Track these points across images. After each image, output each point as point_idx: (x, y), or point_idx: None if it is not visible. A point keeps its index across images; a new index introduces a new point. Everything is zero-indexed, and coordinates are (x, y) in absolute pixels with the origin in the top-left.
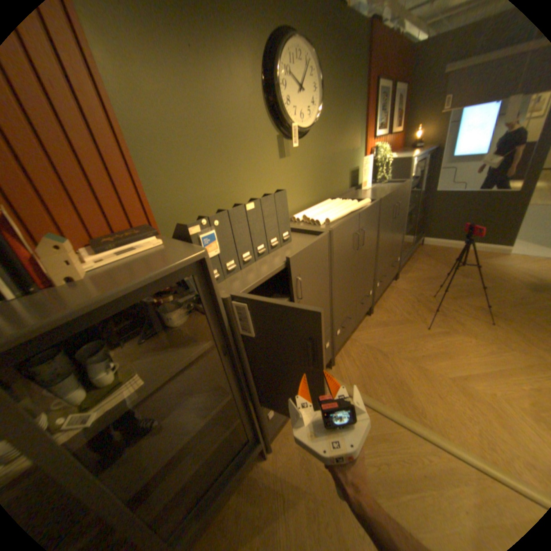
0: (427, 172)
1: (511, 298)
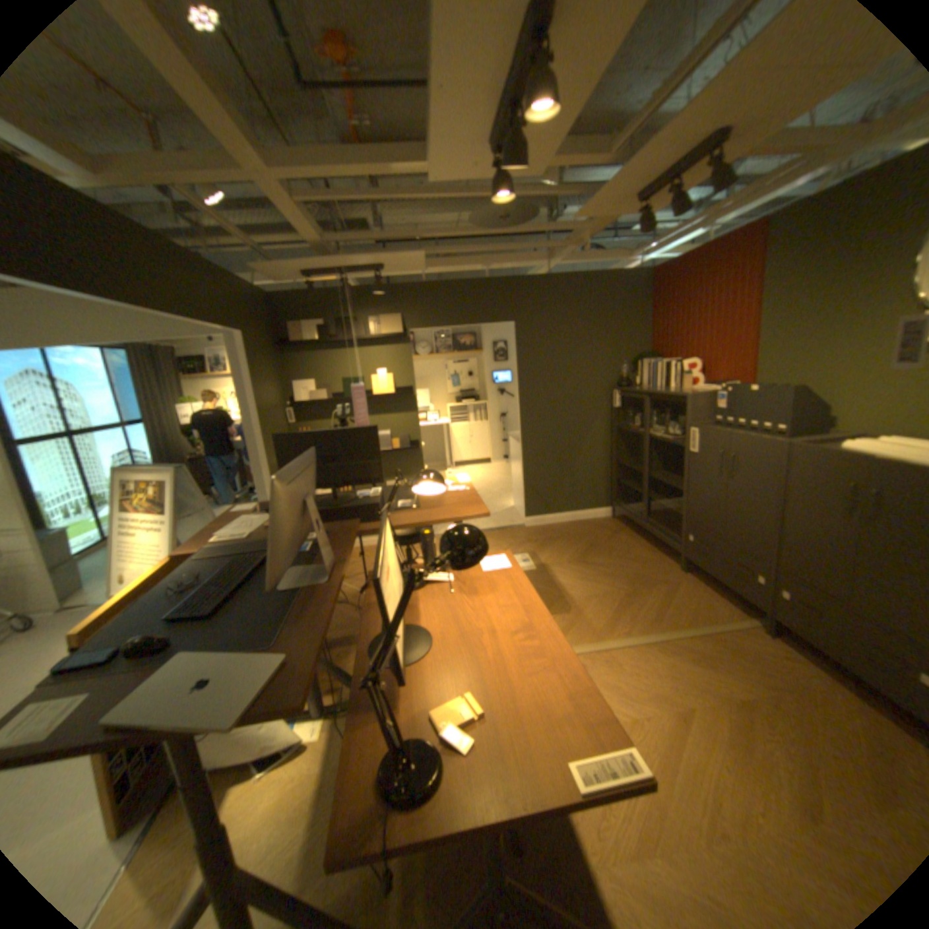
0: None
1: None
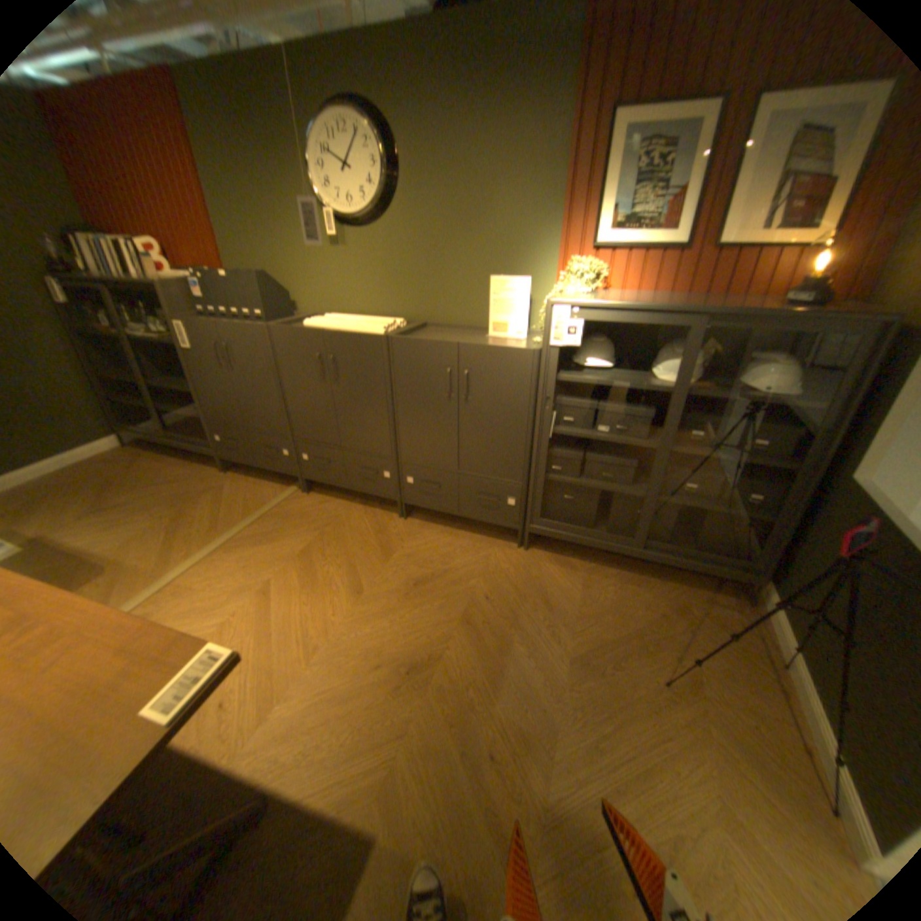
0: (847, 400)
1: (494, 736)
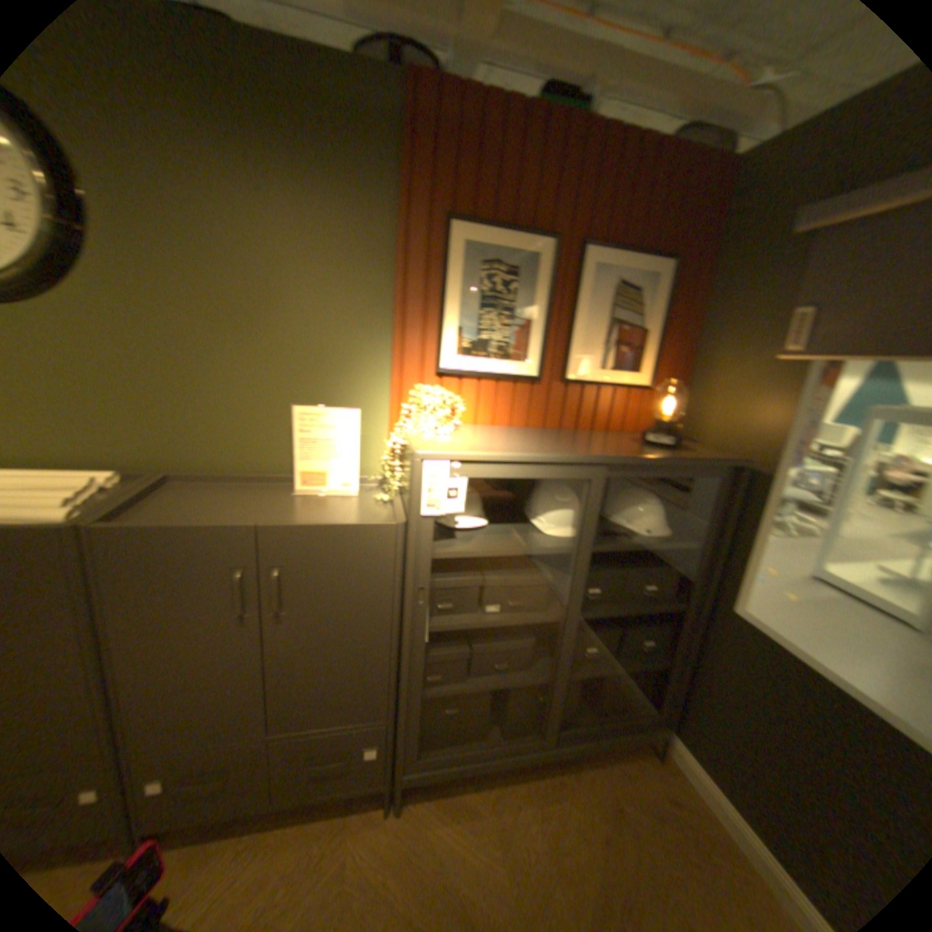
0: (705, 532)
1: None
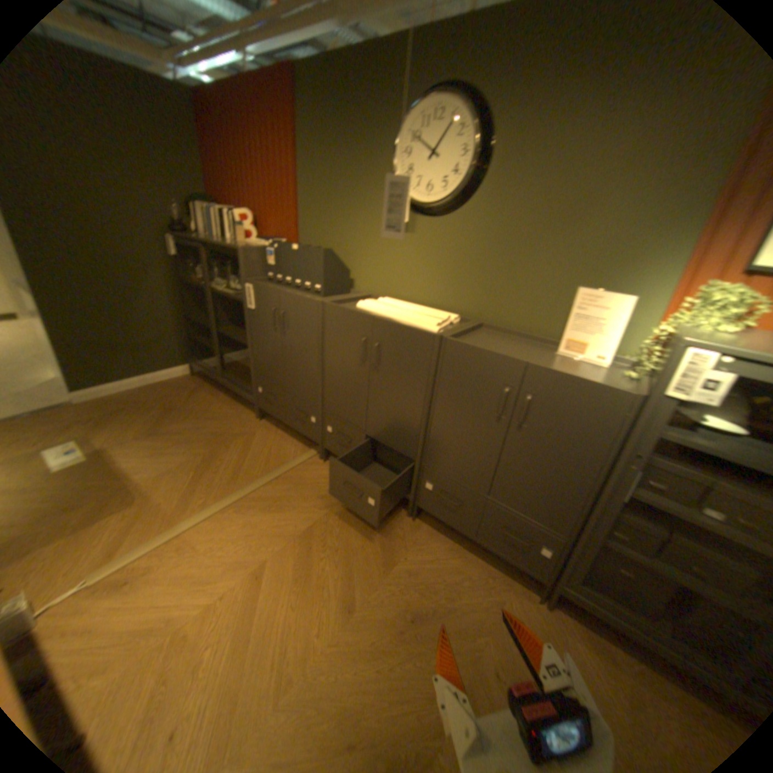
0: None
1: None
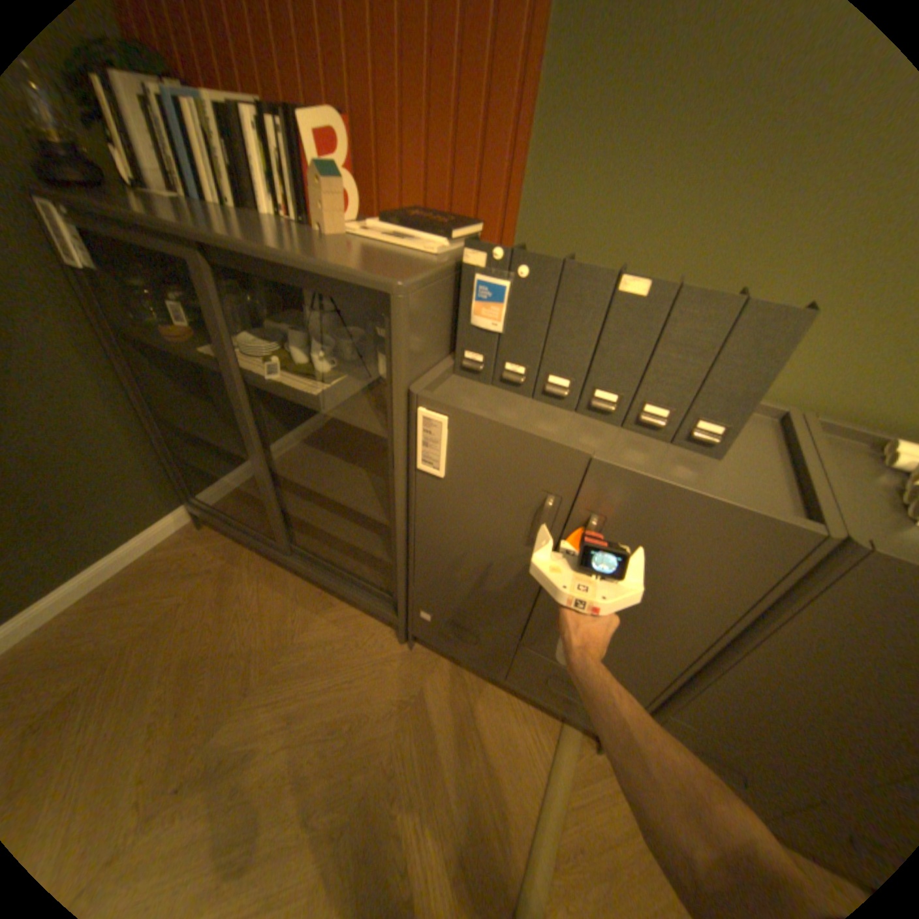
0: None
1: None
